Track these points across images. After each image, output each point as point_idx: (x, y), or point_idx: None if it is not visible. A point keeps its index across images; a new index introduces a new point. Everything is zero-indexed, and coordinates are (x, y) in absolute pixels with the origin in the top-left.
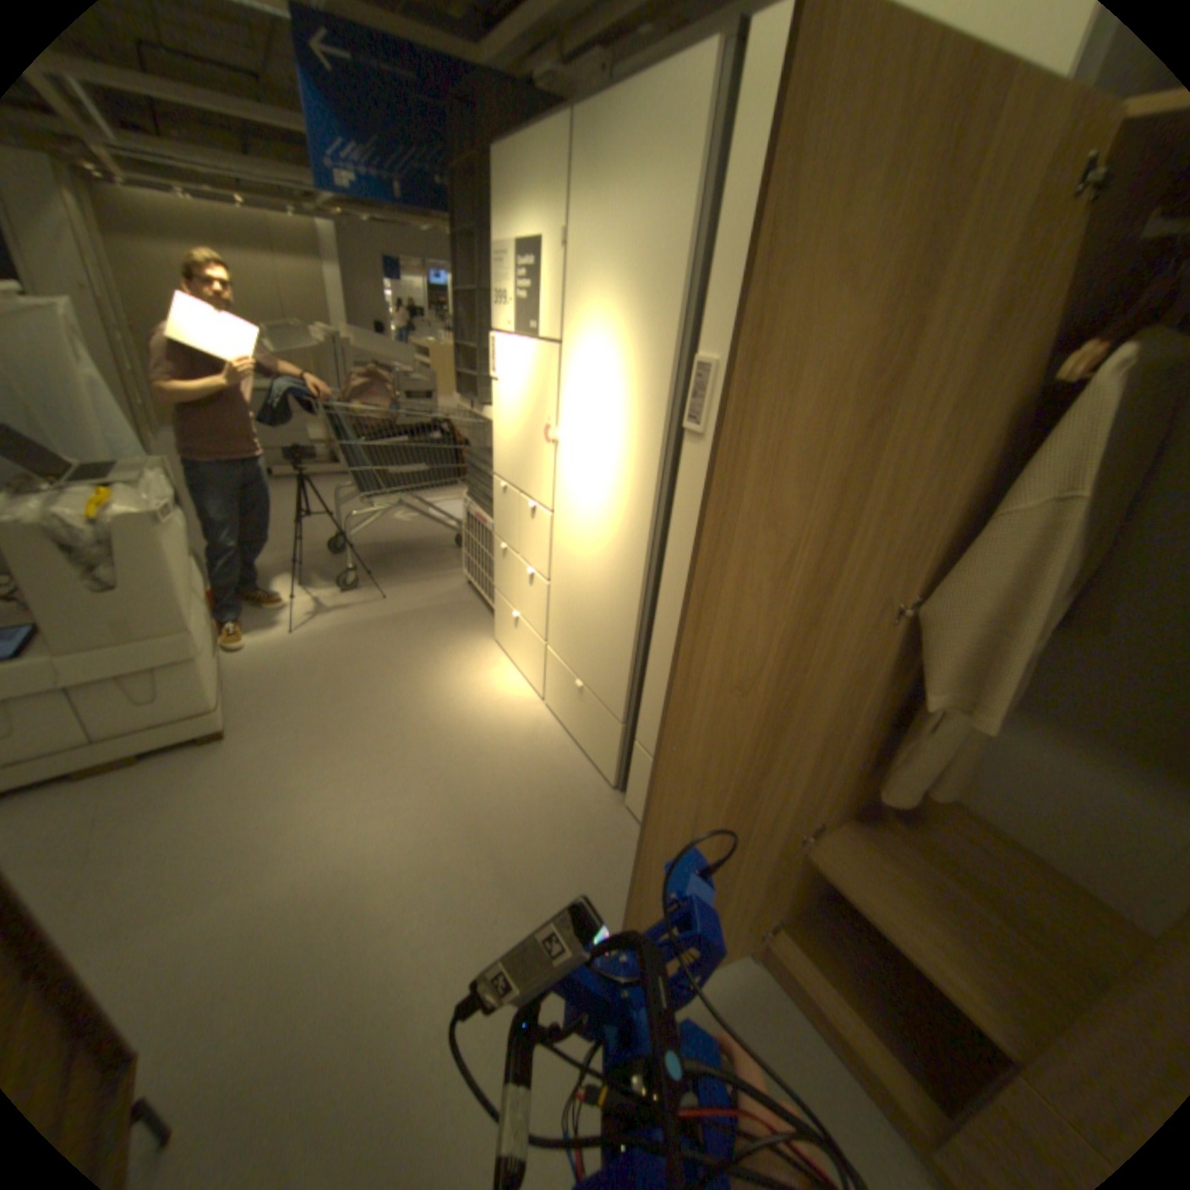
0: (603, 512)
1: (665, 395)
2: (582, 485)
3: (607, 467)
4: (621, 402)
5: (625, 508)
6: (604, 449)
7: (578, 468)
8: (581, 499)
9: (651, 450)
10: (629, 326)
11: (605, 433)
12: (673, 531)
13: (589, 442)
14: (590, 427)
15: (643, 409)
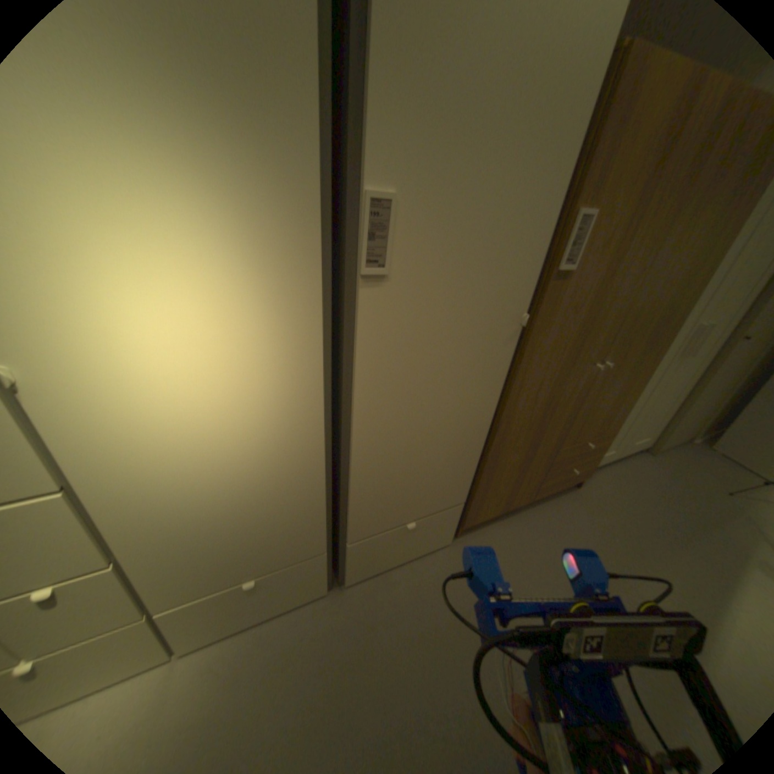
0: (220, 419)
1: (311, 243)
2: (142, 413)
3: (208, 364)
4: (212, 269)
5: (269, 394)
6: (188, 345)
7: (116, 397)
8: (149, 431)
9: (301, 314)
10: (188, 139)
11: (183, 322)
12: (348, 377)
13: (136, 350)
14: (128, 326)
15: (272, 268)
